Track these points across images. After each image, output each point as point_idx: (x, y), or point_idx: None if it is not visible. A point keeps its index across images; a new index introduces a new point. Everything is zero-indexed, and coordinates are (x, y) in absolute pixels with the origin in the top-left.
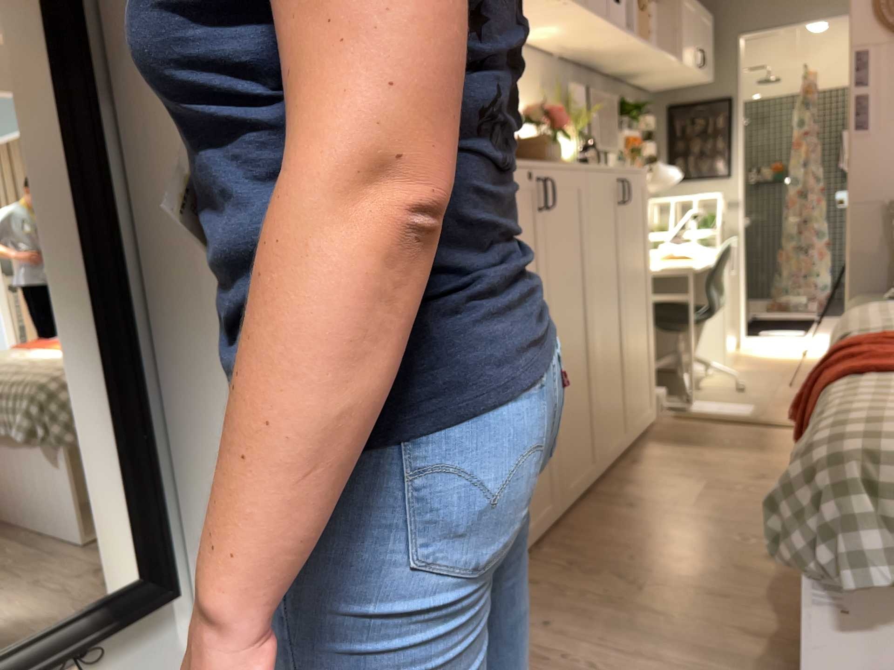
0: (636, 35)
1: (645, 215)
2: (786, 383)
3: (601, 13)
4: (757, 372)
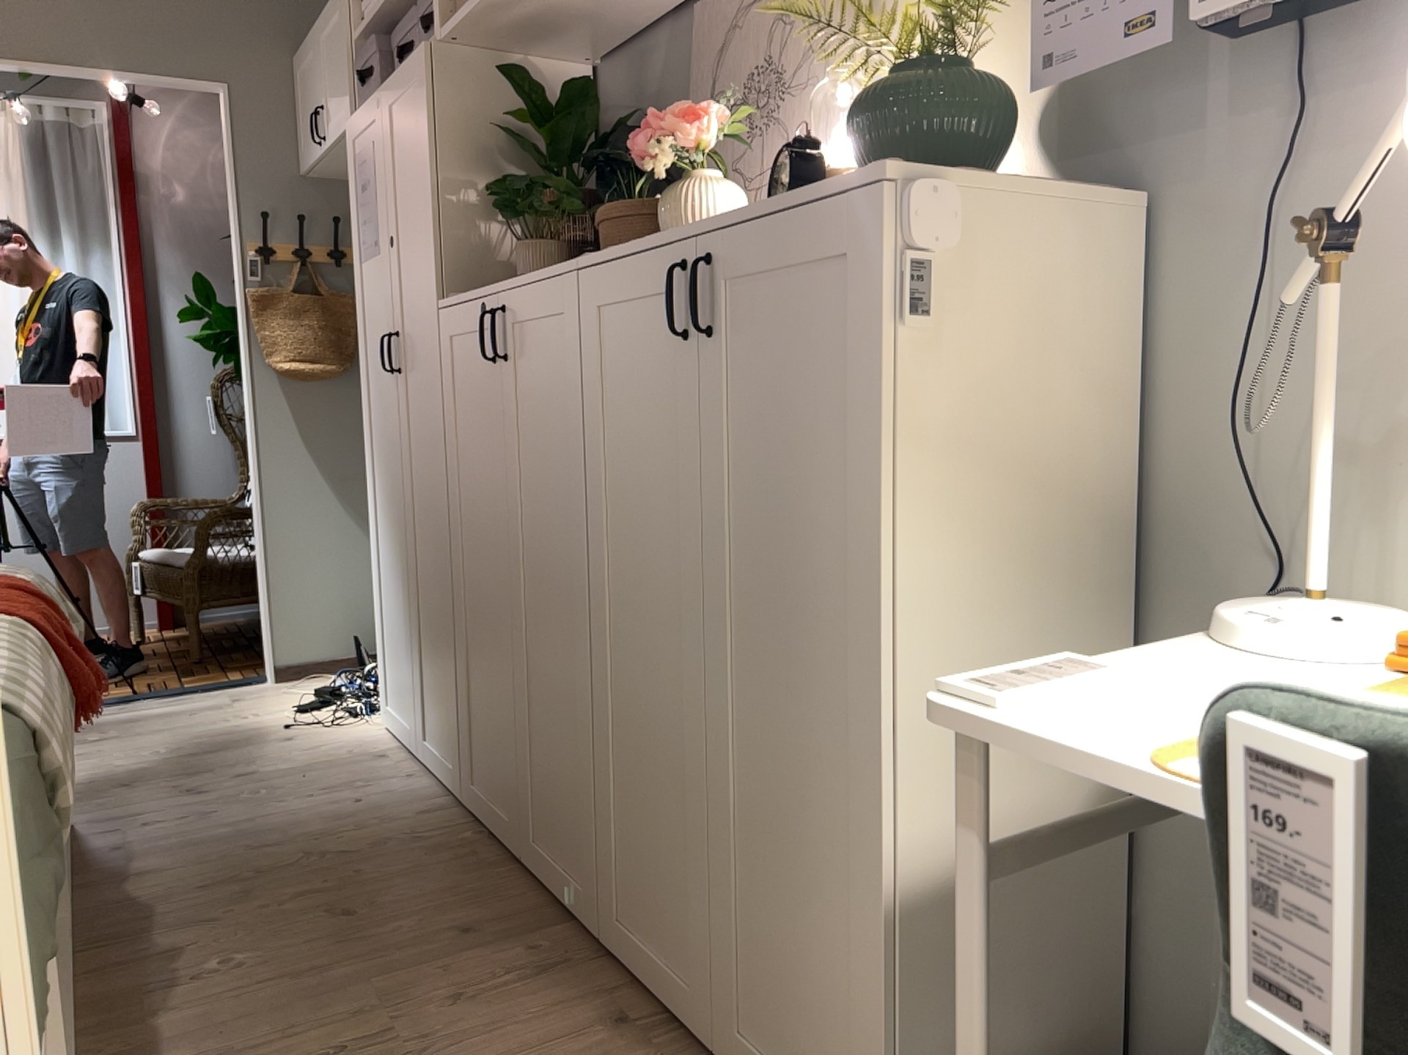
0: None
1: (881, 383)
2: None
3: None
4: None
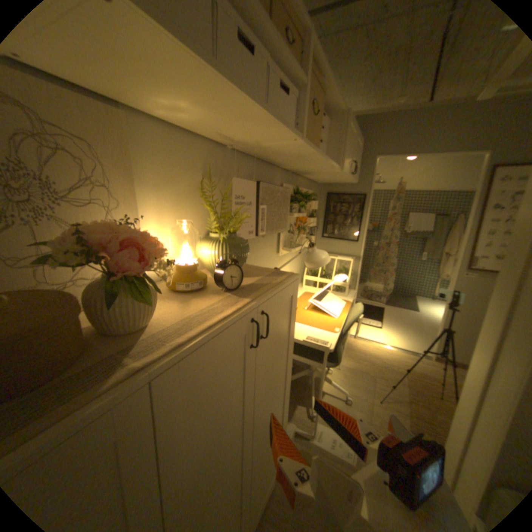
0: (308, 139)
1: (294, 317)
2: (379, 401)
3: (257, 92)
4: (359, 376)
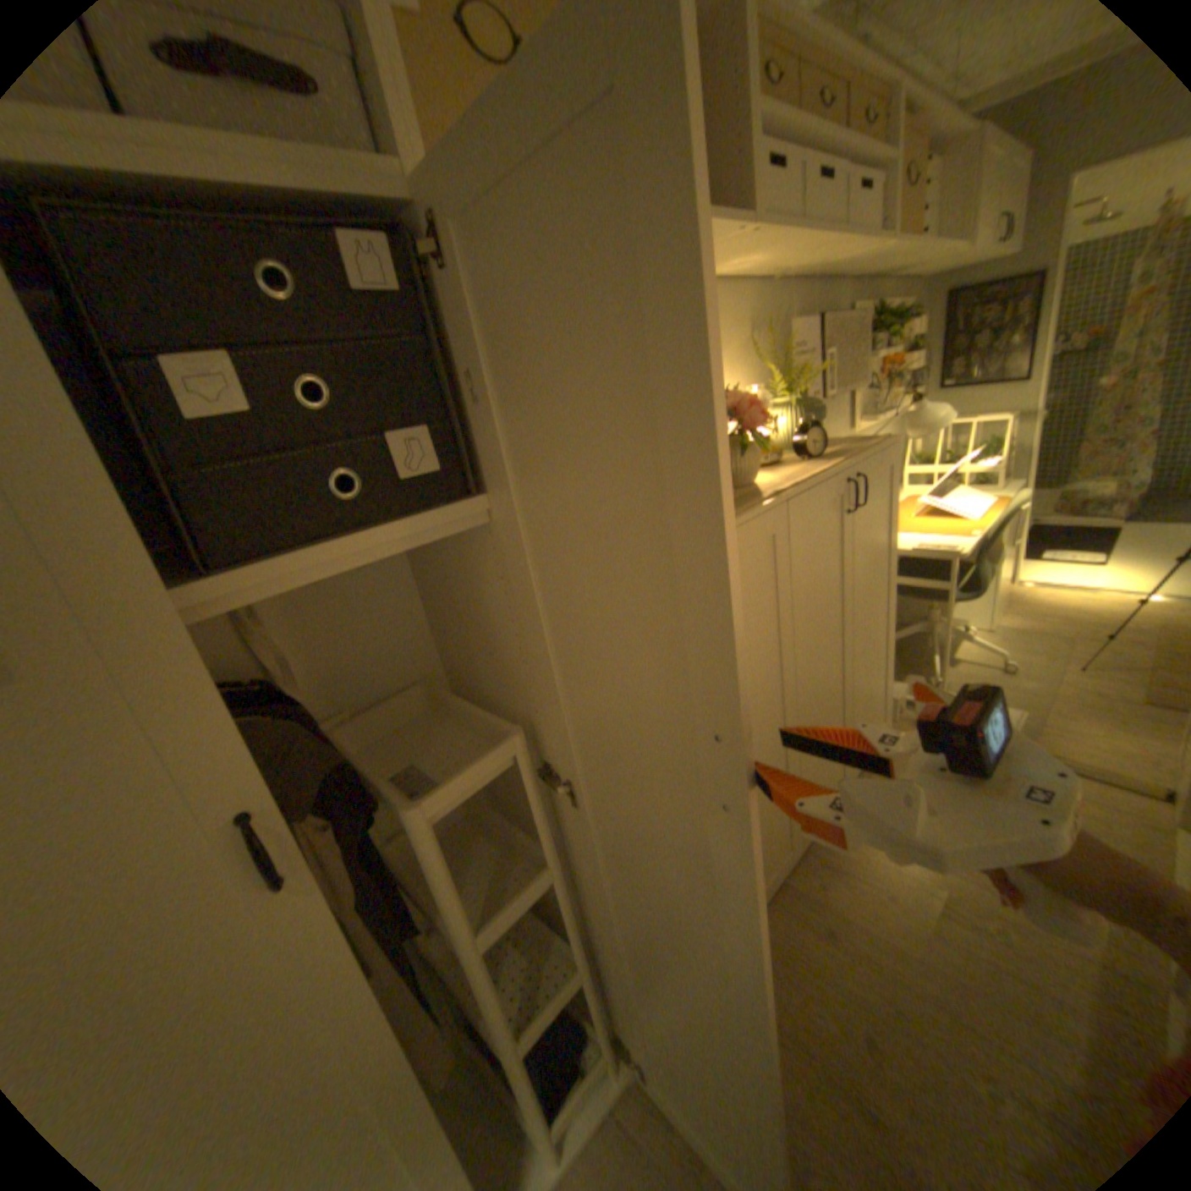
0: (902, 234)
1: (896, 501)
2: (1080, 670)
3: (838, 221)
4: (1037, 640)
